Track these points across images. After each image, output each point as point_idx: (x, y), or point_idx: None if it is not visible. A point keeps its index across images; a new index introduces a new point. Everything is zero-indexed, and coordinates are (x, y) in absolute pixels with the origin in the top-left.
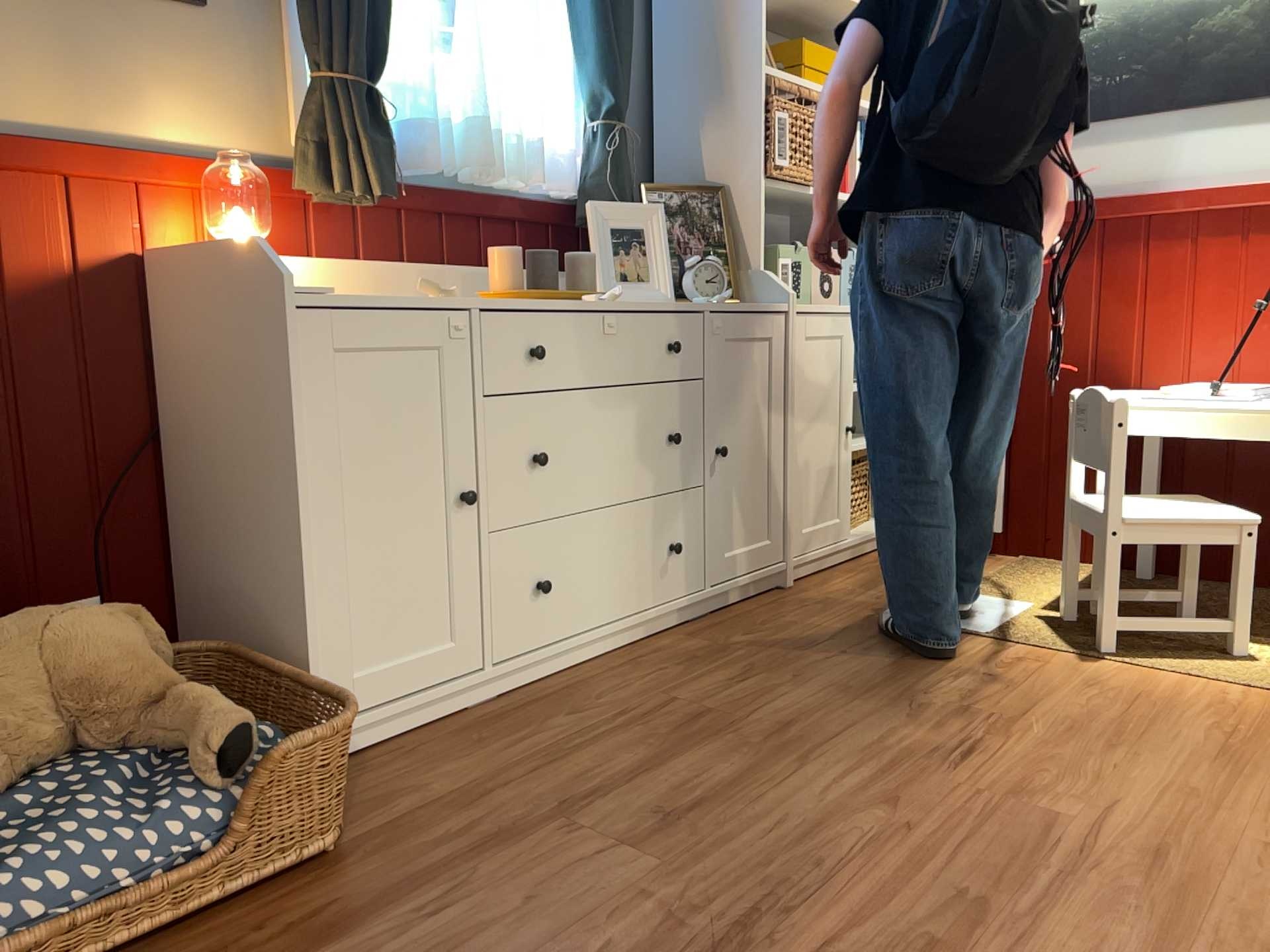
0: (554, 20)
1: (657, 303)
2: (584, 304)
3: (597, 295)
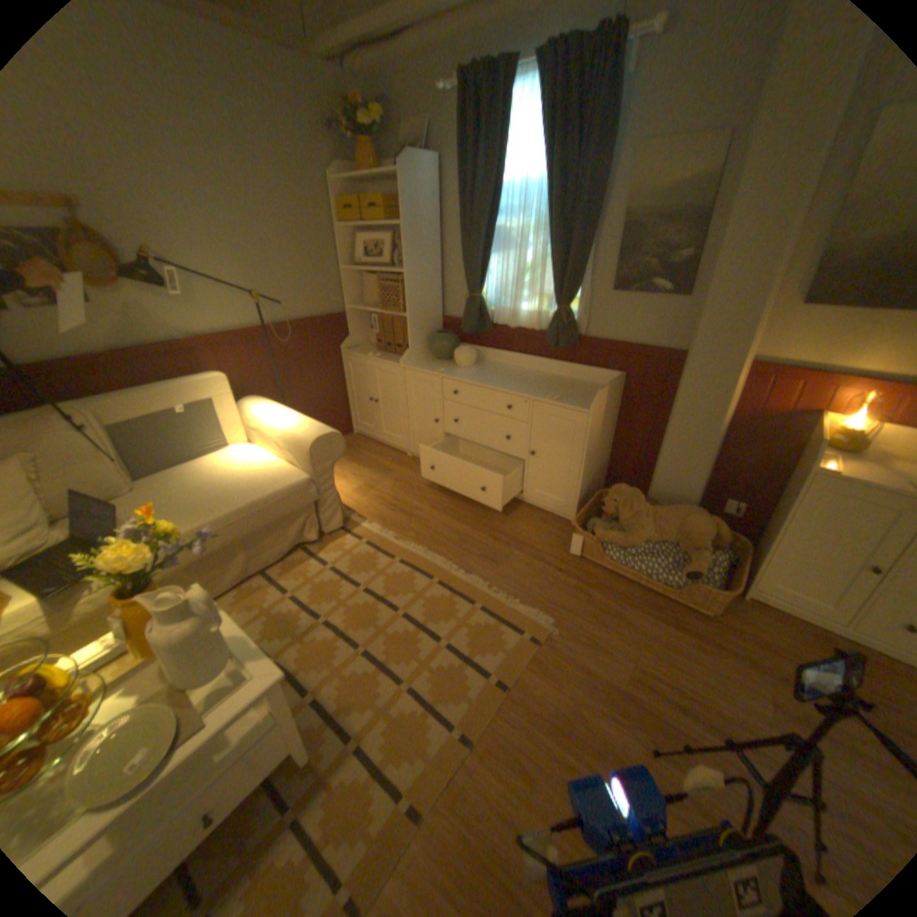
0: None
1: None
2: None
3: None
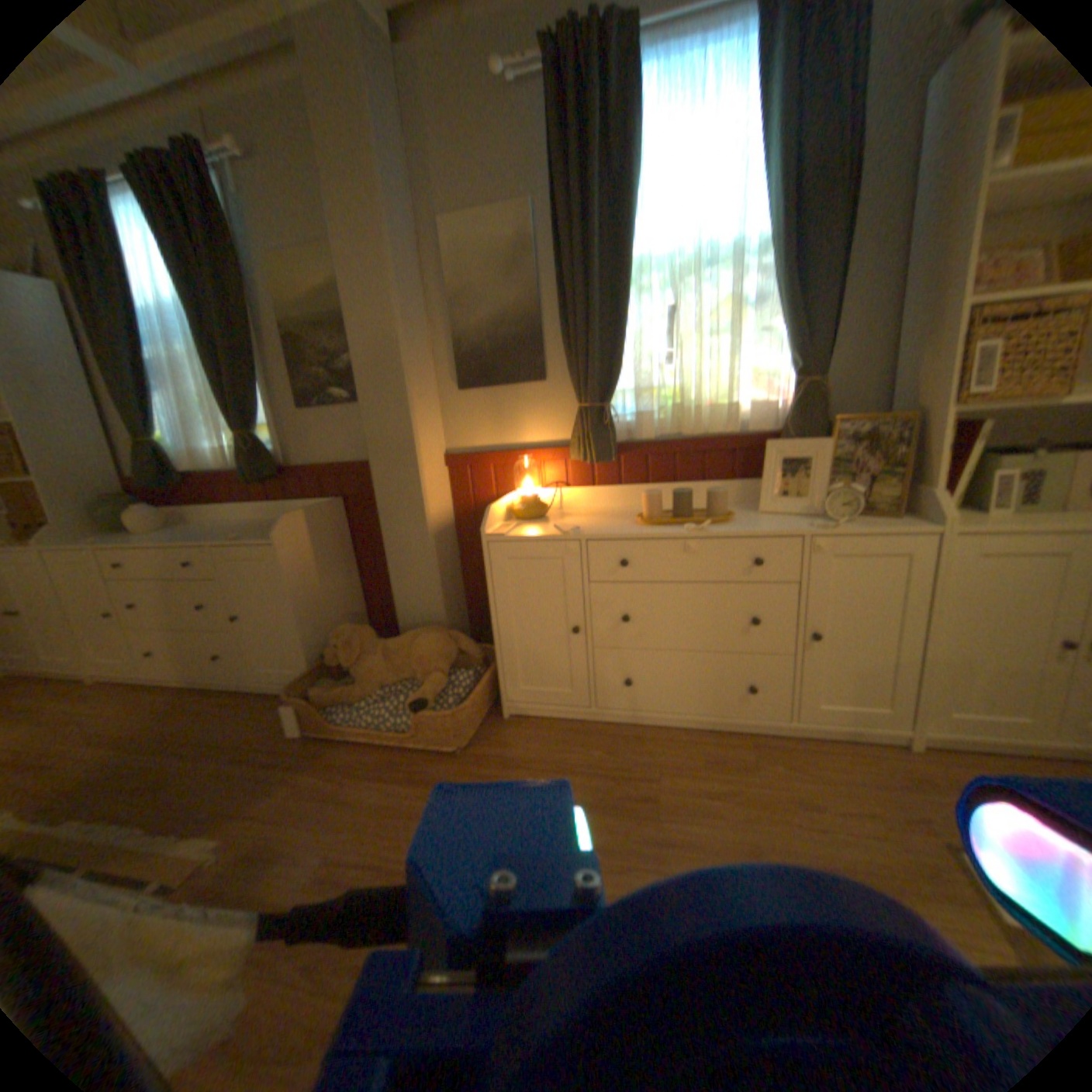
0: (772, 308)
1: (757, 528)
2: (675, 533)
3: (689, 527)
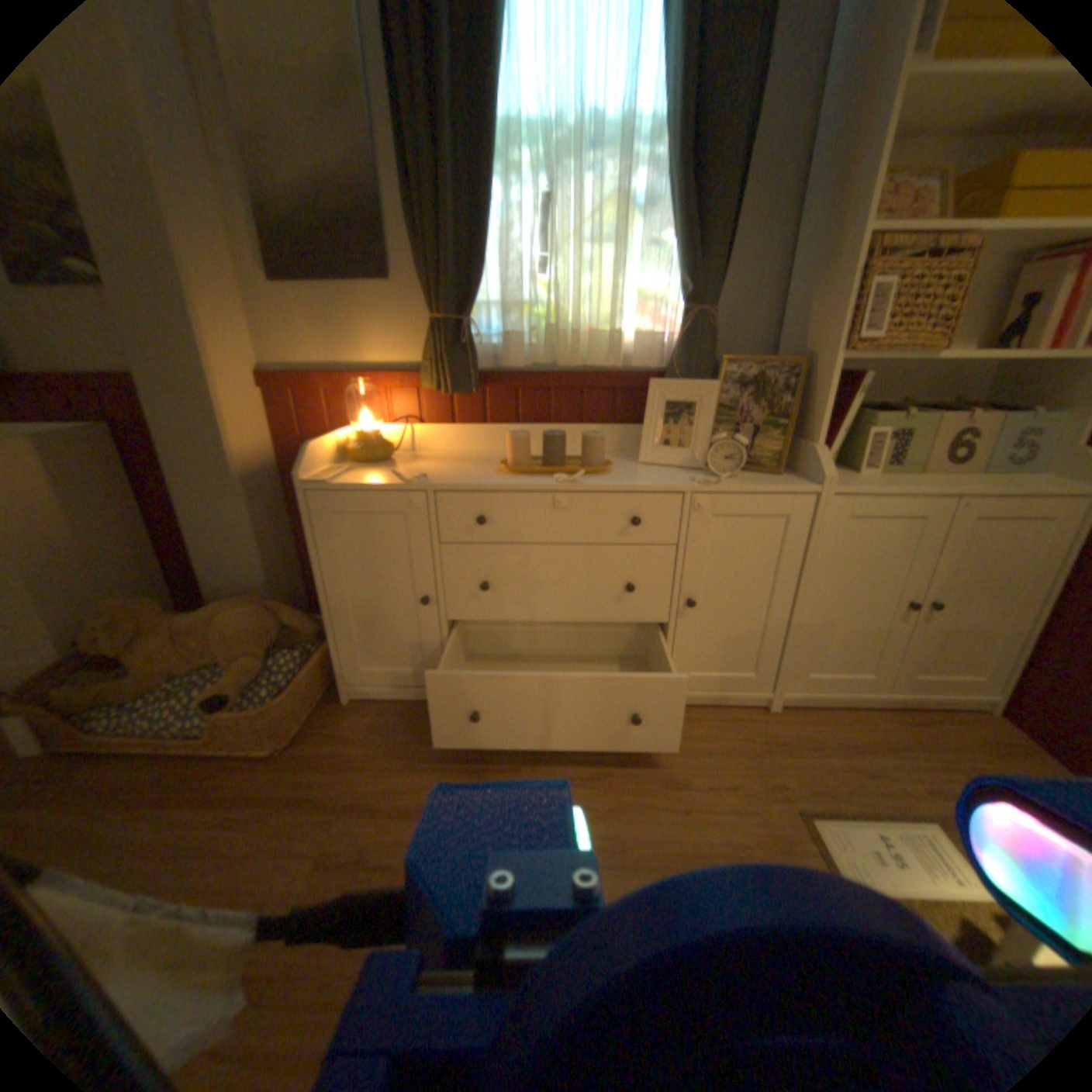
0: (663, 216)
1: (636, 482)
2: (543, 485)
3: (560, 478)
